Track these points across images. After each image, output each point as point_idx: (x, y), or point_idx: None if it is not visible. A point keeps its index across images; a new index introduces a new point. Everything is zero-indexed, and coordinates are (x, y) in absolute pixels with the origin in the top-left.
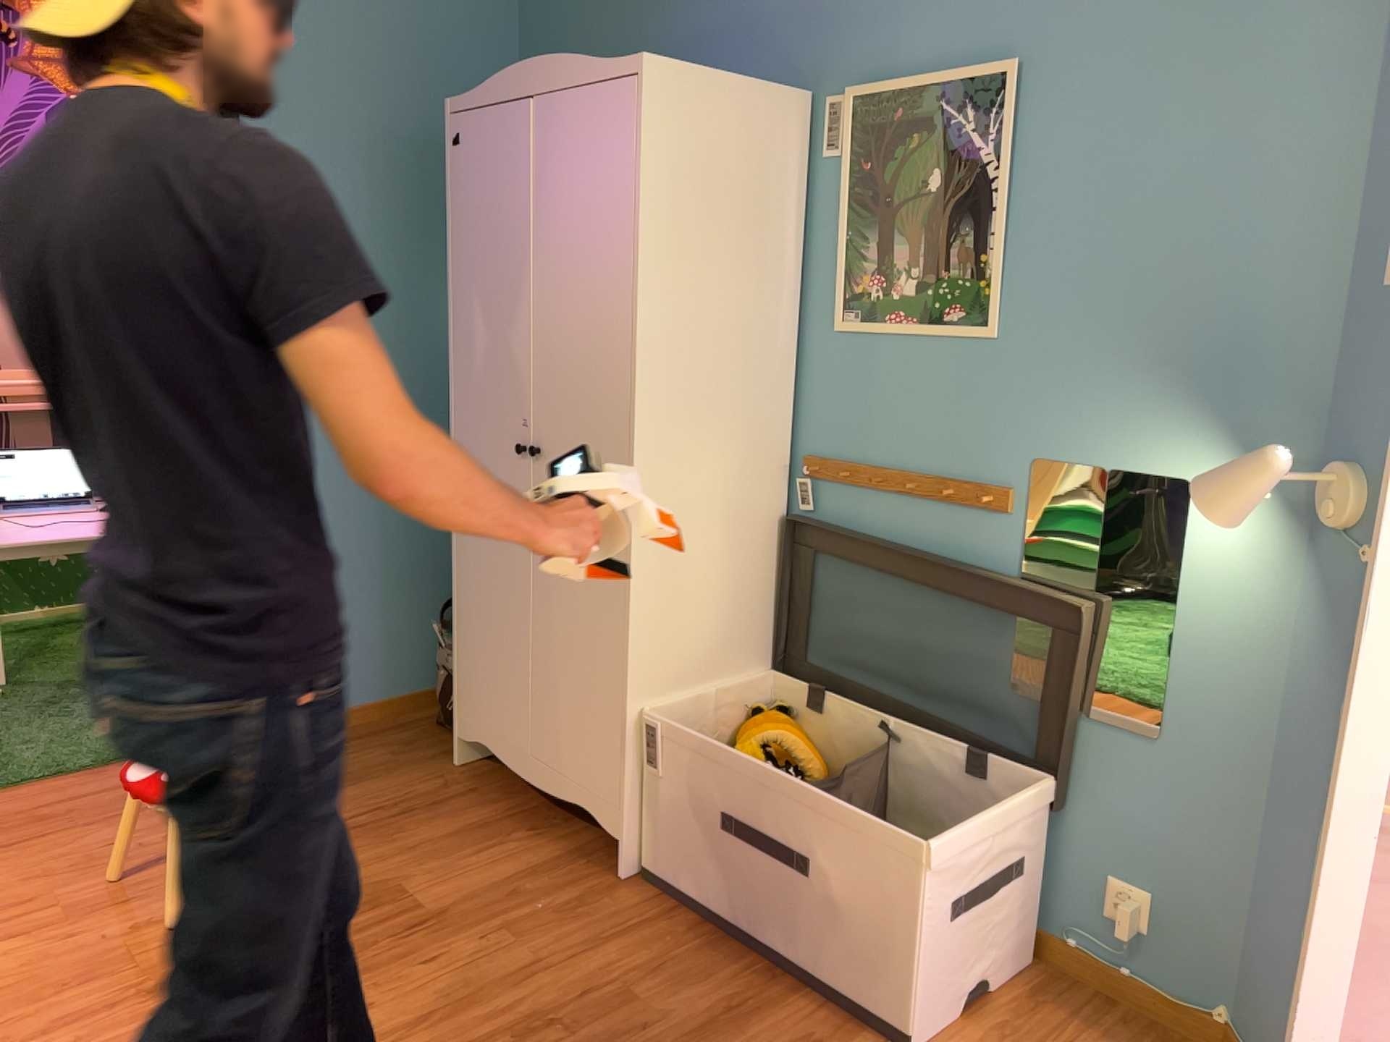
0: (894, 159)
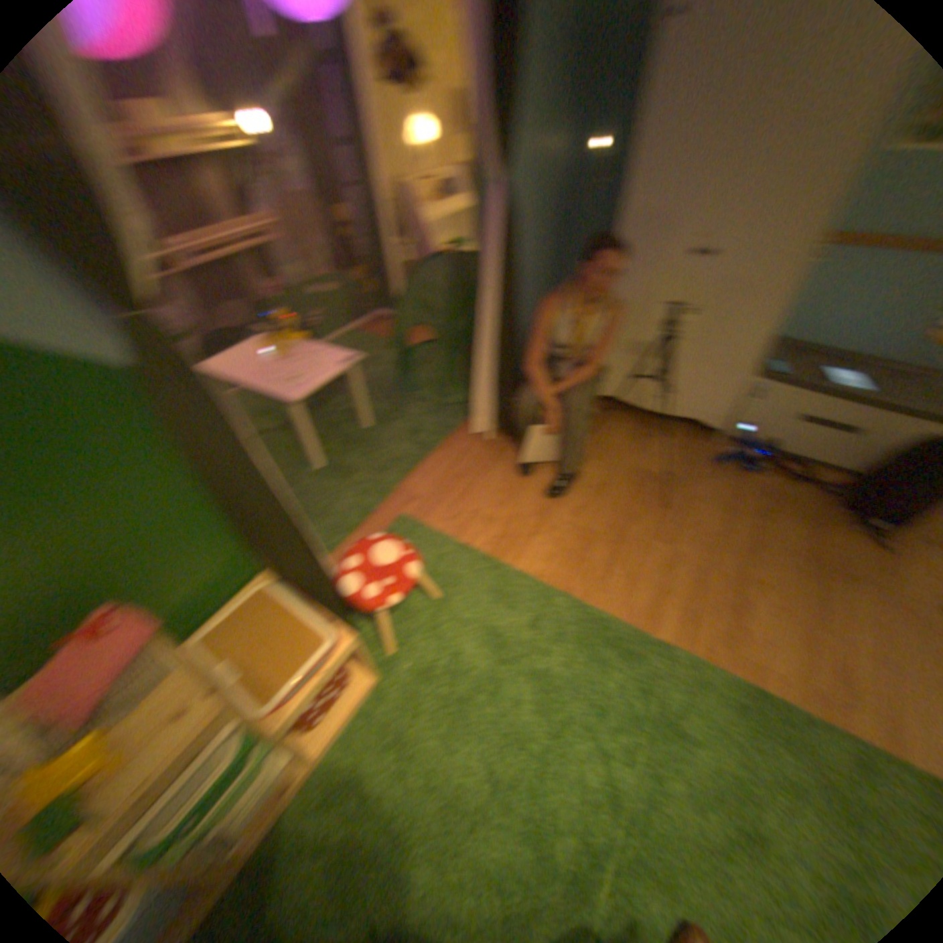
0: None
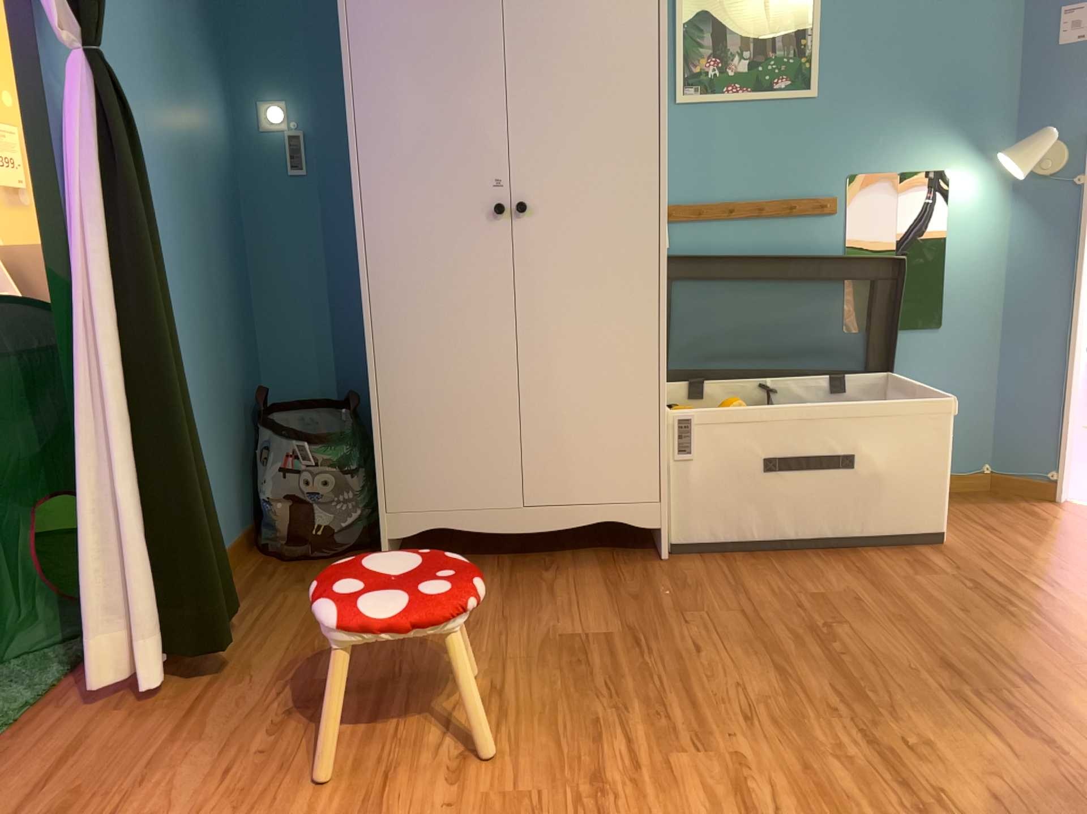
0: None
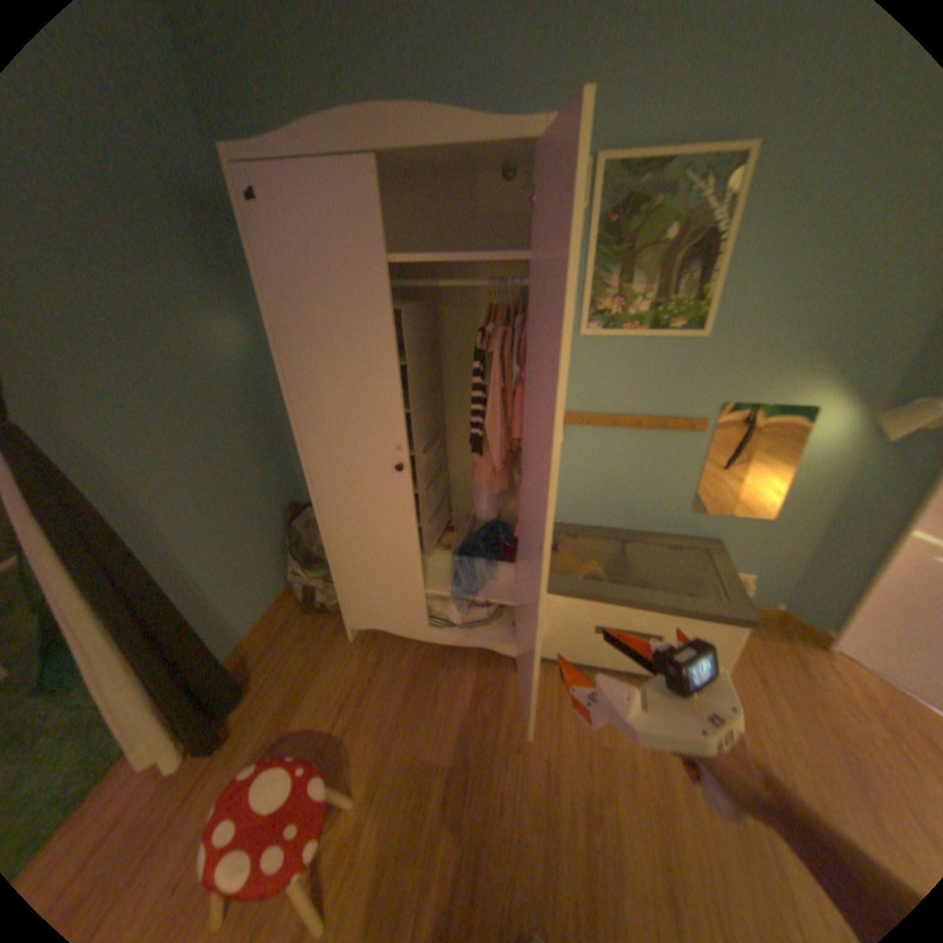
0: (640, 211)
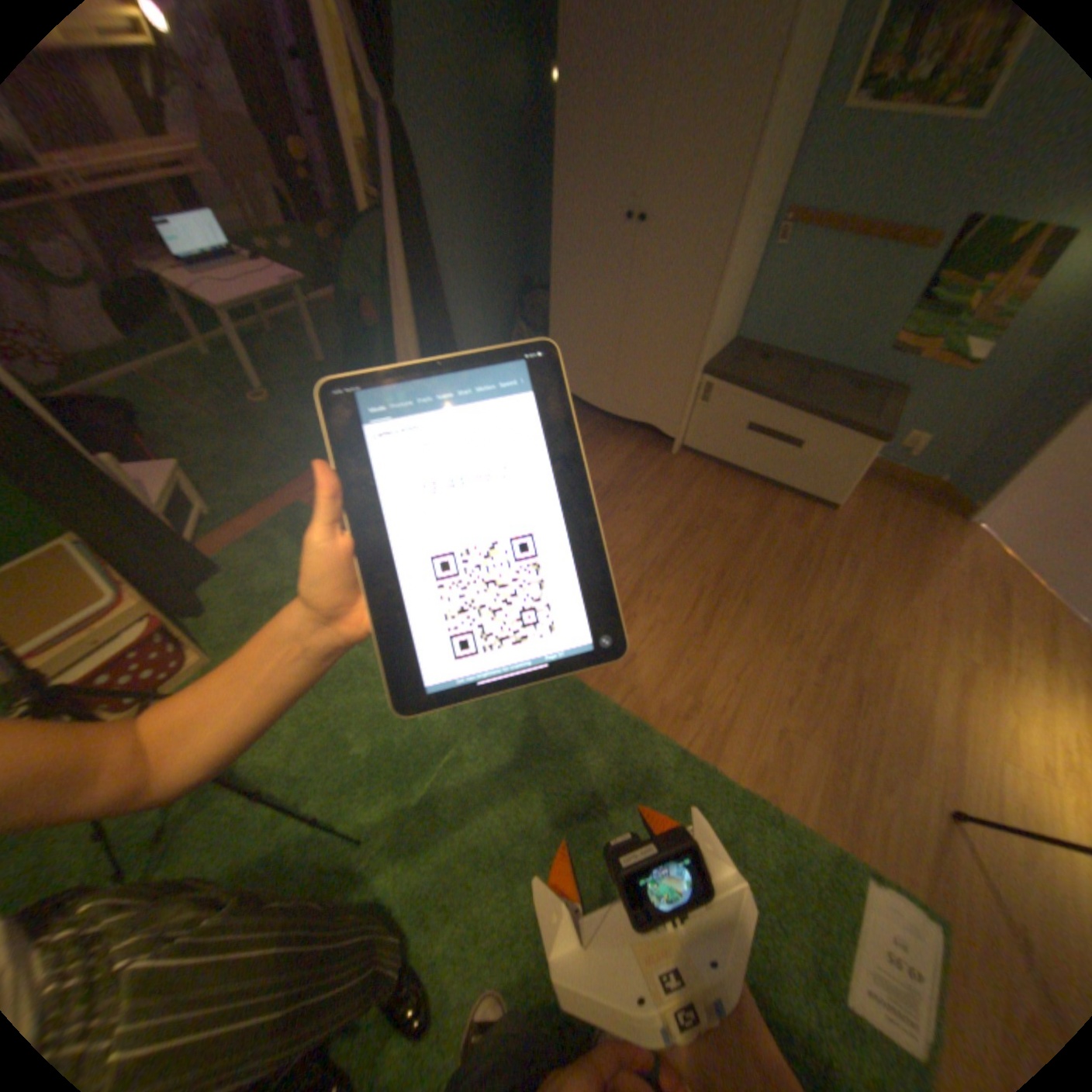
0: None
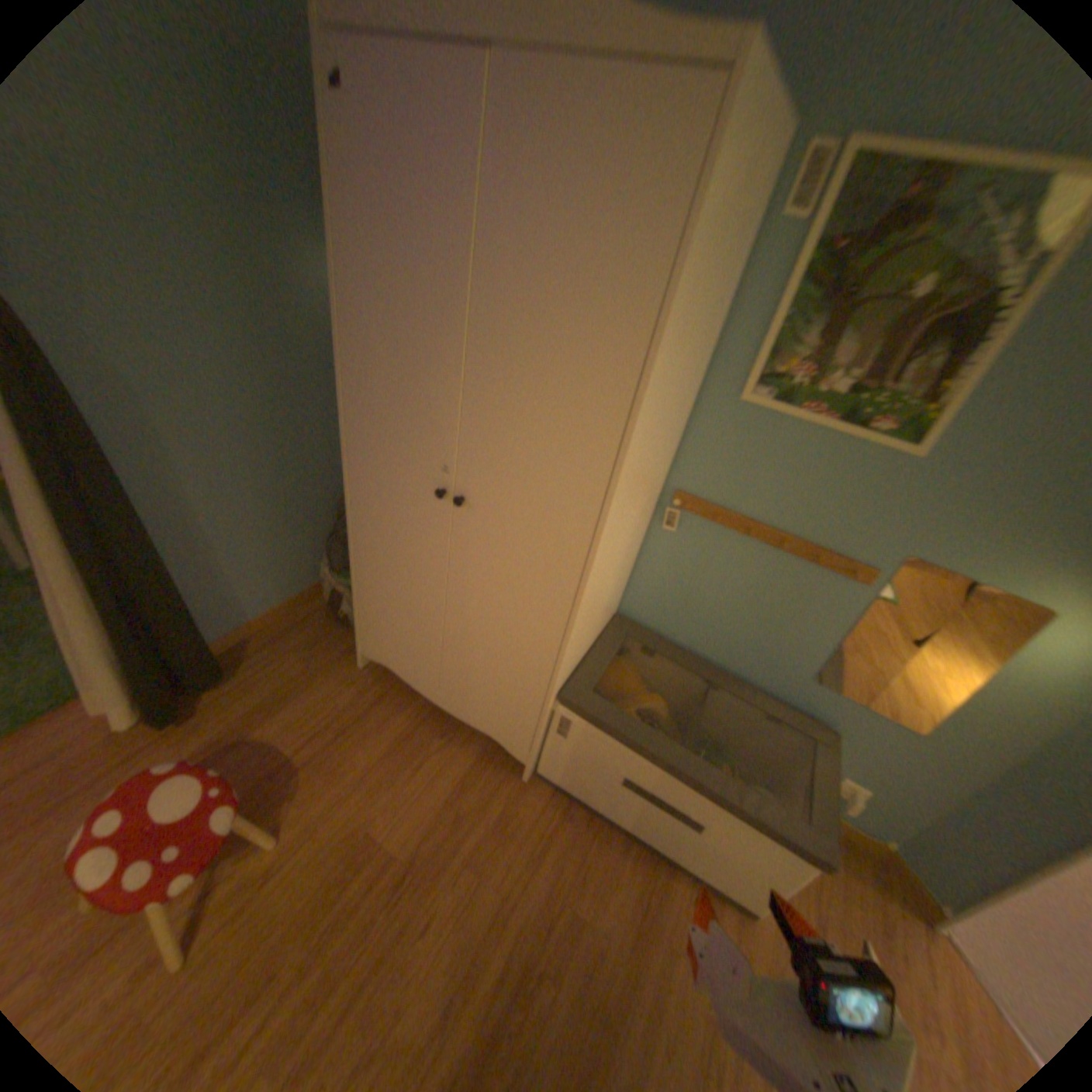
0: (887, 242)
